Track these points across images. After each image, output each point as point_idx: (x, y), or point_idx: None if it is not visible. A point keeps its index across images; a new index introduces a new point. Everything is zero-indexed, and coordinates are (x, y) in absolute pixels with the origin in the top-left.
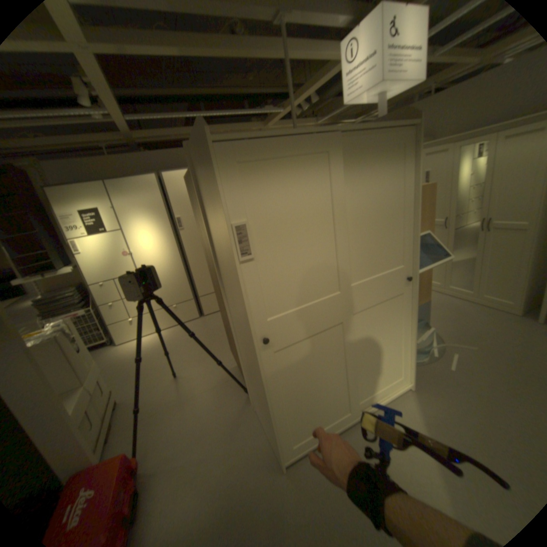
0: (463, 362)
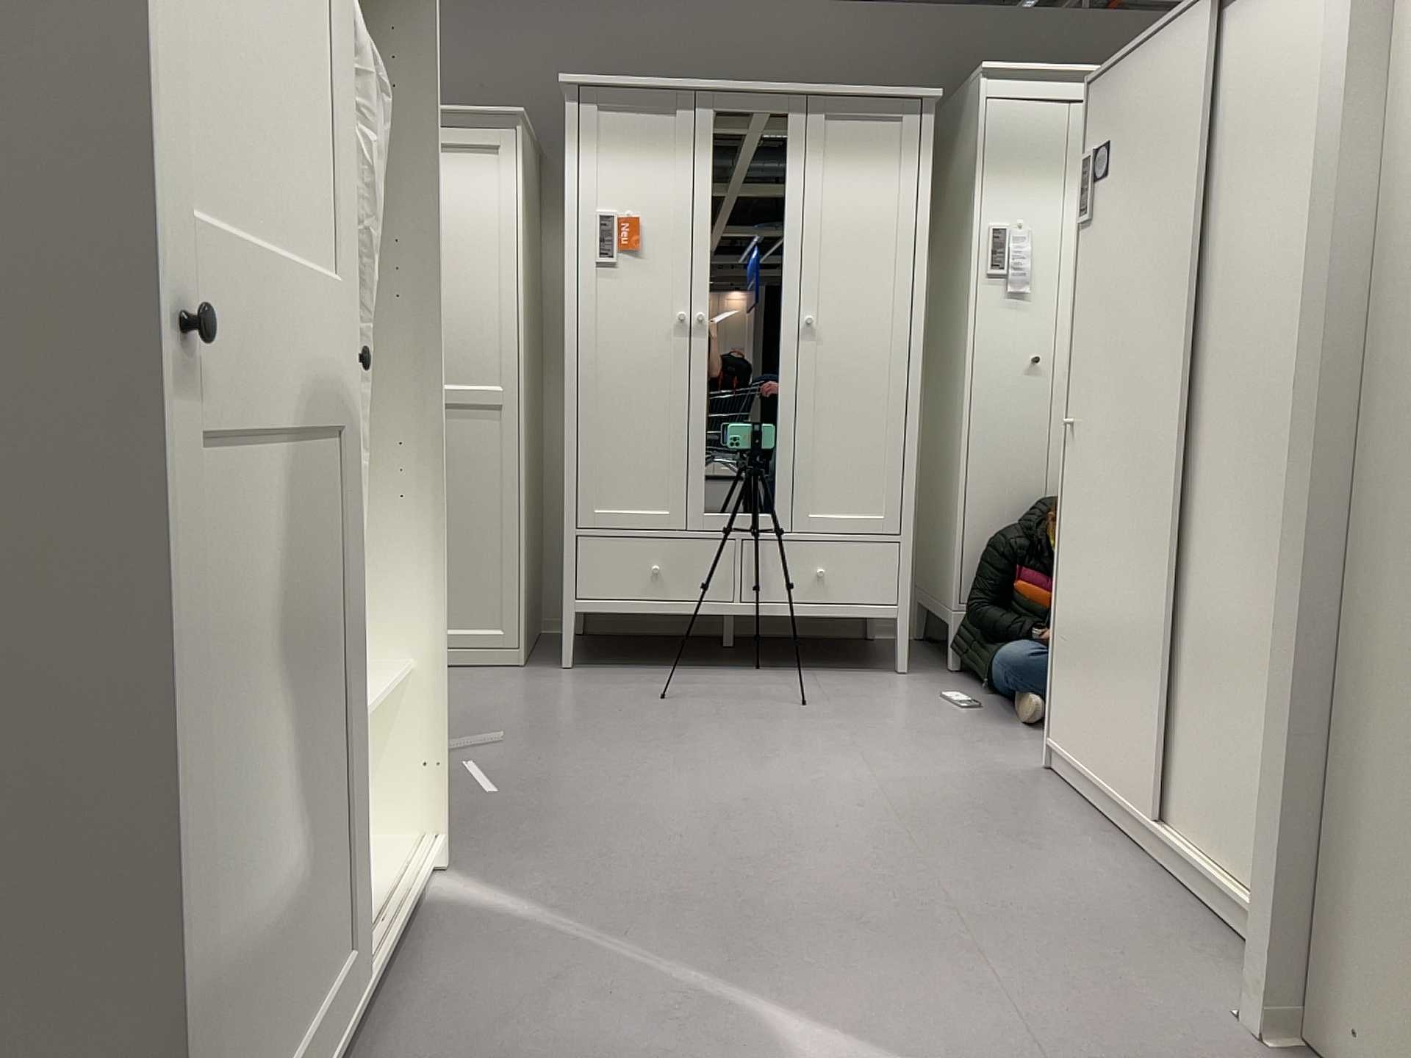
0: (496, 772)
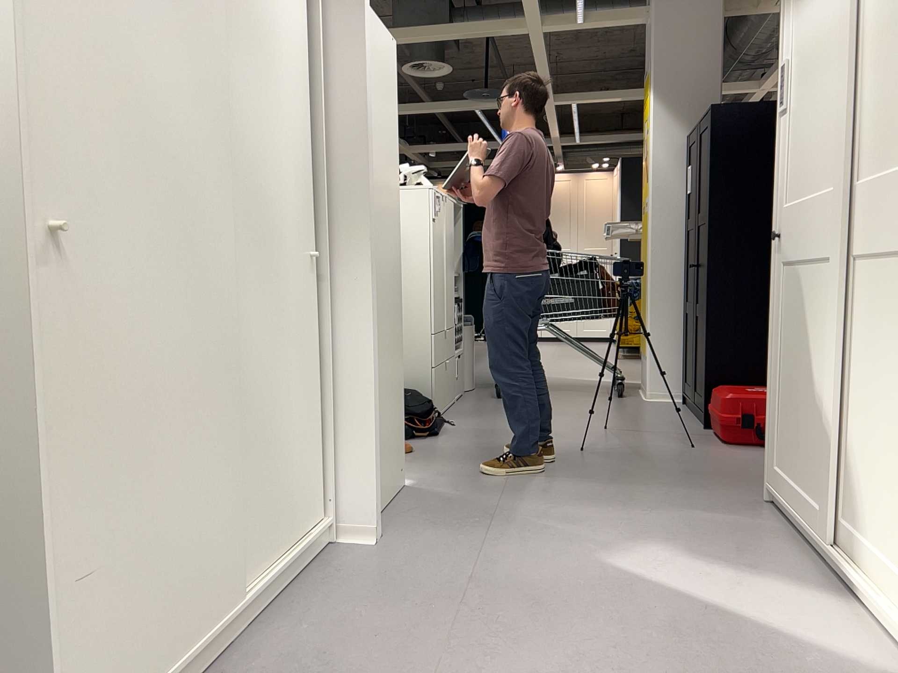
0: None
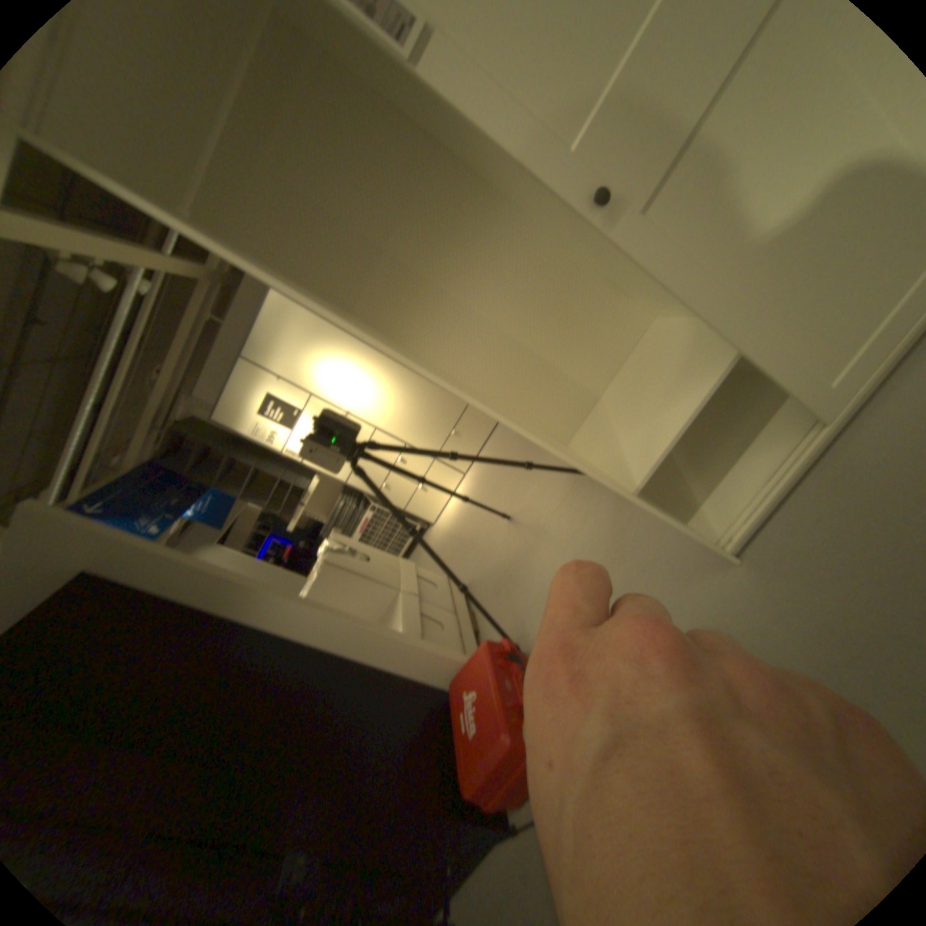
0: None
